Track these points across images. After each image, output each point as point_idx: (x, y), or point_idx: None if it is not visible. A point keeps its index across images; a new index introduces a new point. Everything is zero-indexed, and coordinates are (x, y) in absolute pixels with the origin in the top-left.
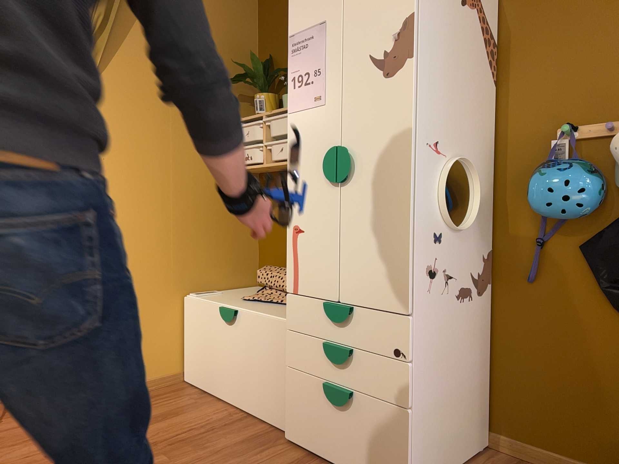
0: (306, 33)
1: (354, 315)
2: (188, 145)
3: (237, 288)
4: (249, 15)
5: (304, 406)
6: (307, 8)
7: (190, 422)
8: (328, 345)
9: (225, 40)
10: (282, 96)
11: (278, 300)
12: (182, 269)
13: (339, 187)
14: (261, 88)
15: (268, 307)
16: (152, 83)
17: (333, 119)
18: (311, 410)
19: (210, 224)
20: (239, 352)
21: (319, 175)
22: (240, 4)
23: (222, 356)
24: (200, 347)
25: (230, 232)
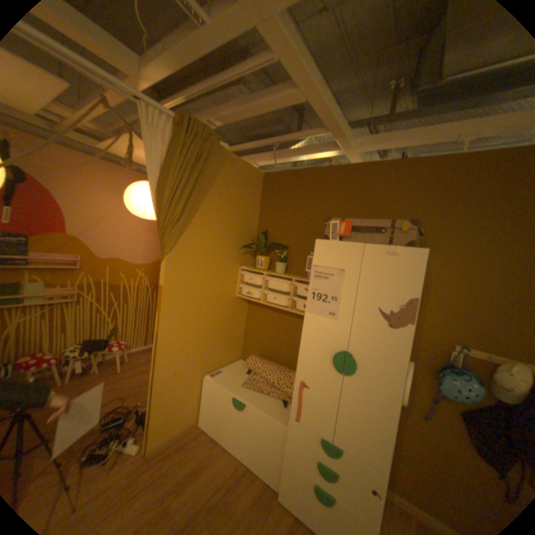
0: (327, 270)
1: (343, 456)
2: (216, 286)
3: (231, 364)
4: (256, 203)
5: (295, 490)
6: (330, 254)
7: (213, 481)
8: (321, 467)
9: (242, 219)
10: (275, 262)
11: (266, 392)
12: (204, 361)
13: (342, 377)
14: (261, 253)
15: (263, 401)
16: (200, 251)
17: (342, 333)
18: (301, 494)
19: (221, 330)
20: (245, 430)
21: (325, 361)
22: (252, 196)
23: (231, 426)
24: (213, 413)
25: (231, 332)
